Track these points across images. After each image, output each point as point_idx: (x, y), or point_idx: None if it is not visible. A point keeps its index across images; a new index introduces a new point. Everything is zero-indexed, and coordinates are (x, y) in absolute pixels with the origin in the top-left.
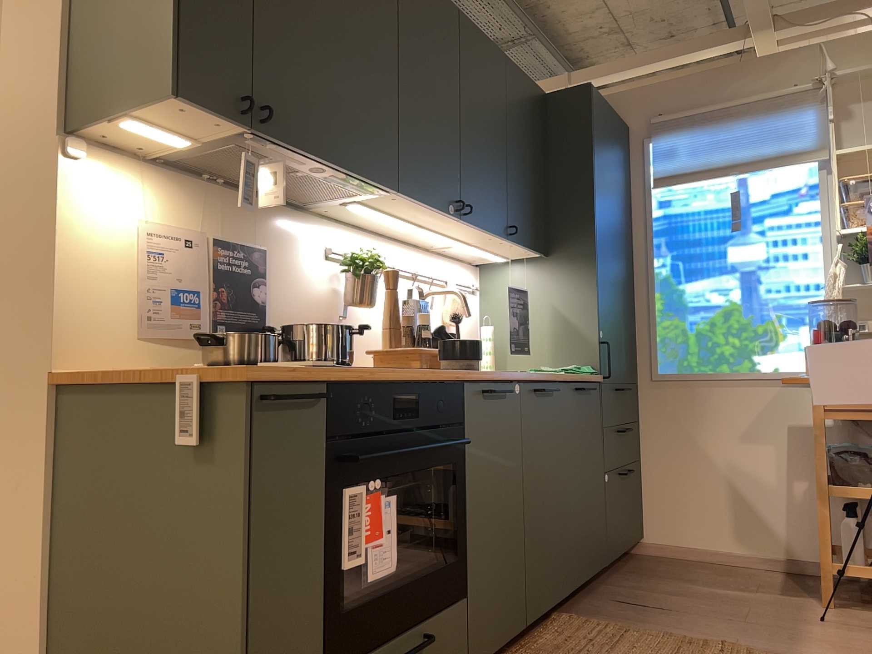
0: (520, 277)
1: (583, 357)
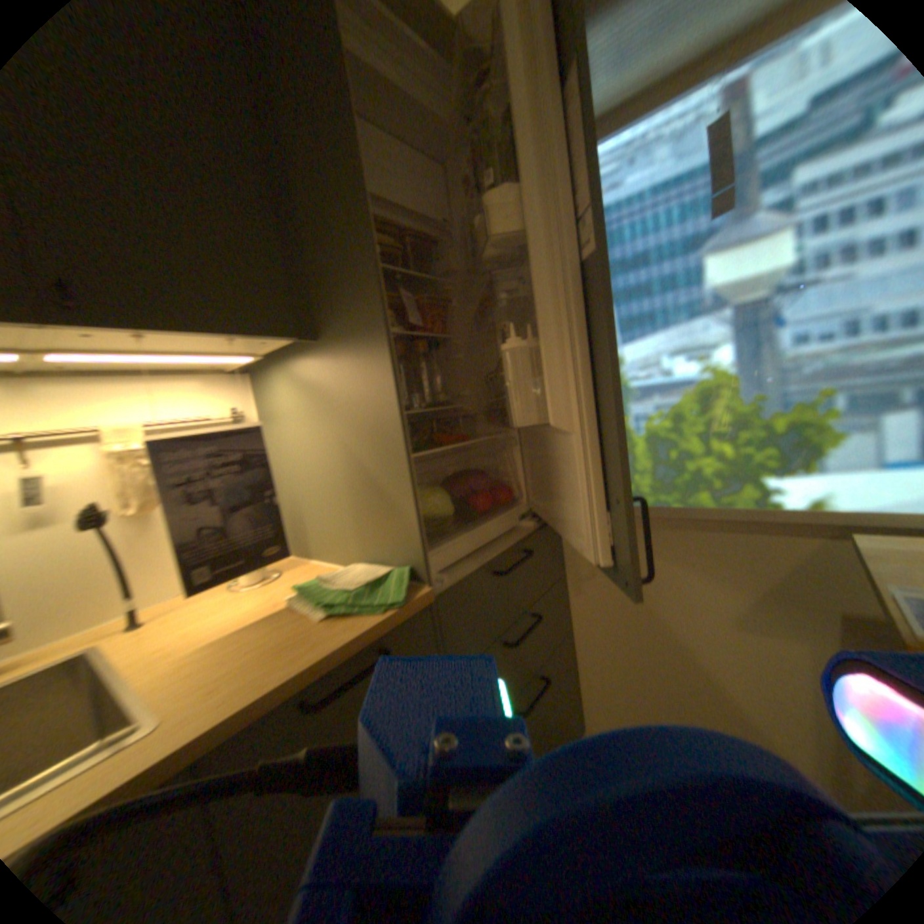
0: (287, 388)
1: (393, 546)
